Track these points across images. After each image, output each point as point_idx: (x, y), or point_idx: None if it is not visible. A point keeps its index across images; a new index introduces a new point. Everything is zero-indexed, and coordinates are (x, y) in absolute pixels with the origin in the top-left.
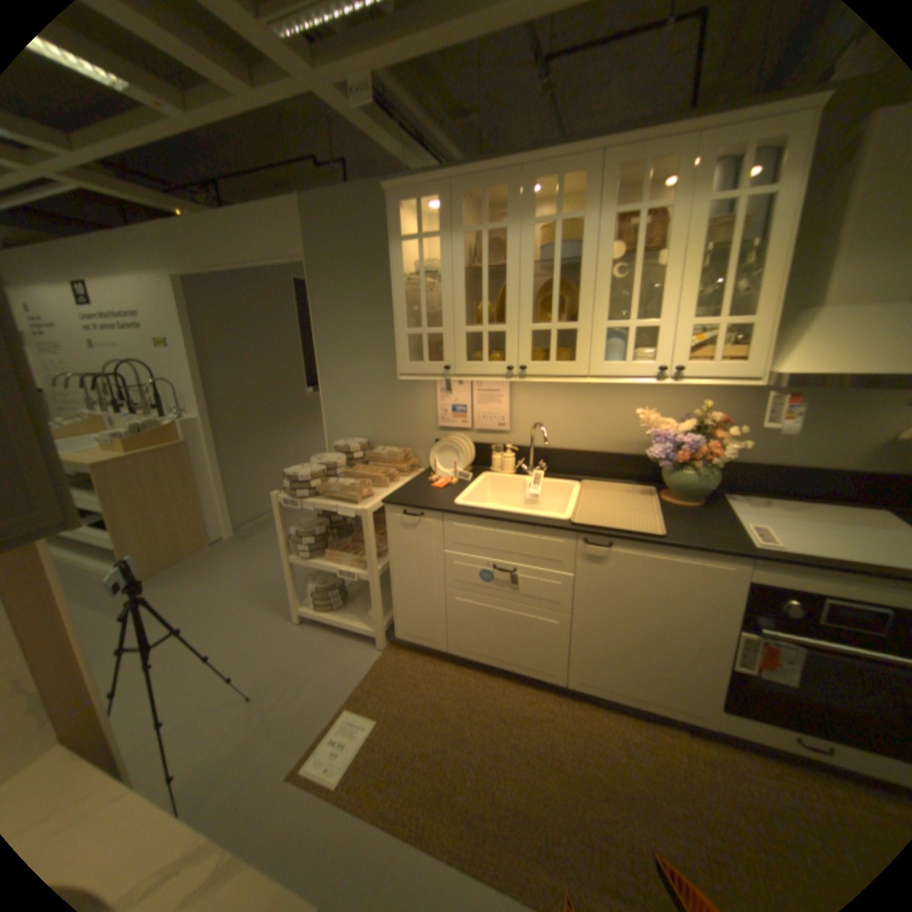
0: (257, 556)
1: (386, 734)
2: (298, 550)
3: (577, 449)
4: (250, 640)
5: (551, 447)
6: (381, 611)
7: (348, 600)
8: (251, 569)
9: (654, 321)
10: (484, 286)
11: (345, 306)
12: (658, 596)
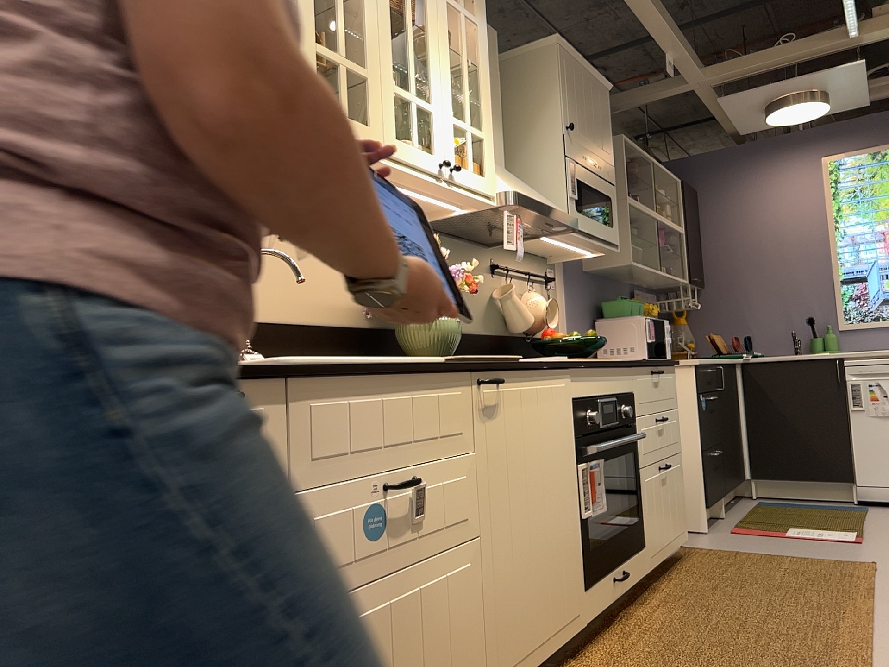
0: None
1: None
2: None
3: (276, 320)
4: None
5: None
6: None
7: None
8: None
9: (429, 105)
10: None
11: None
12: (536, 448)
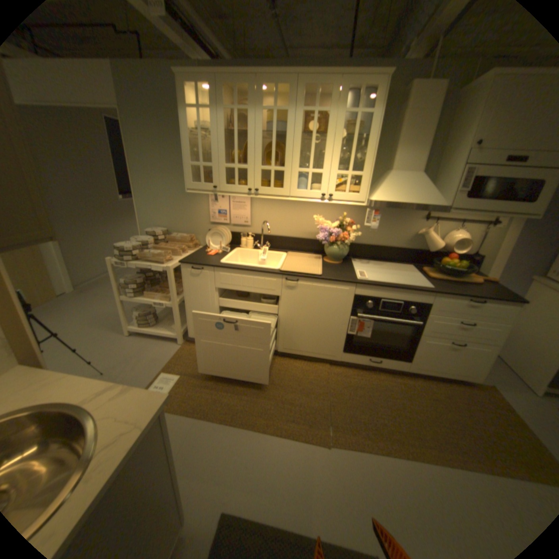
0: (94, 301)
1: (186, 380)
2: (126, 292)
3: (286, 236)
4: (98, 345)
5: (273, 235)
6: (180, 323)
7: (159, 321)
8: (91, 308)
9: (320, 170)
10: (236, 141)
11: (149, 142)
12: (318, 303)
